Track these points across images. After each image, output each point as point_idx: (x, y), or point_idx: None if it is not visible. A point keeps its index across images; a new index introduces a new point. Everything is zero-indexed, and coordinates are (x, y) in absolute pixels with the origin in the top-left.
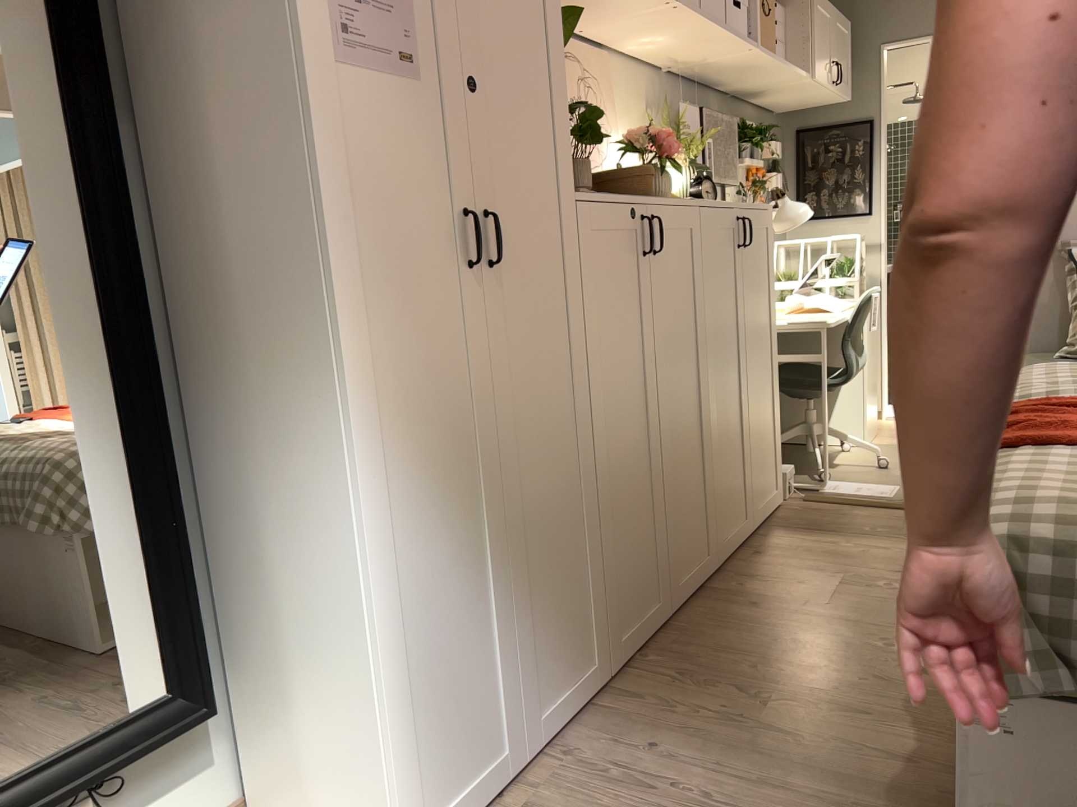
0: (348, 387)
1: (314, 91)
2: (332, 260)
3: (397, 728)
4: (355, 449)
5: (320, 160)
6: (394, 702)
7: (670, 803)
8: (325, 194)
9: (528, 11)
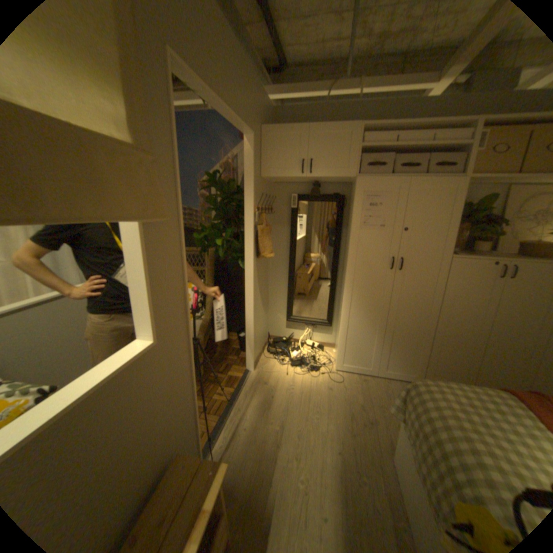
0: (345, 287)
1: (351, 236)
2: (348, 265)
3: (341, 346)
4: (344, 297)
5: (350, 248)
6: (342, 341)
7: (388, 405)
8: (349, 254)
9: (459, 201)
